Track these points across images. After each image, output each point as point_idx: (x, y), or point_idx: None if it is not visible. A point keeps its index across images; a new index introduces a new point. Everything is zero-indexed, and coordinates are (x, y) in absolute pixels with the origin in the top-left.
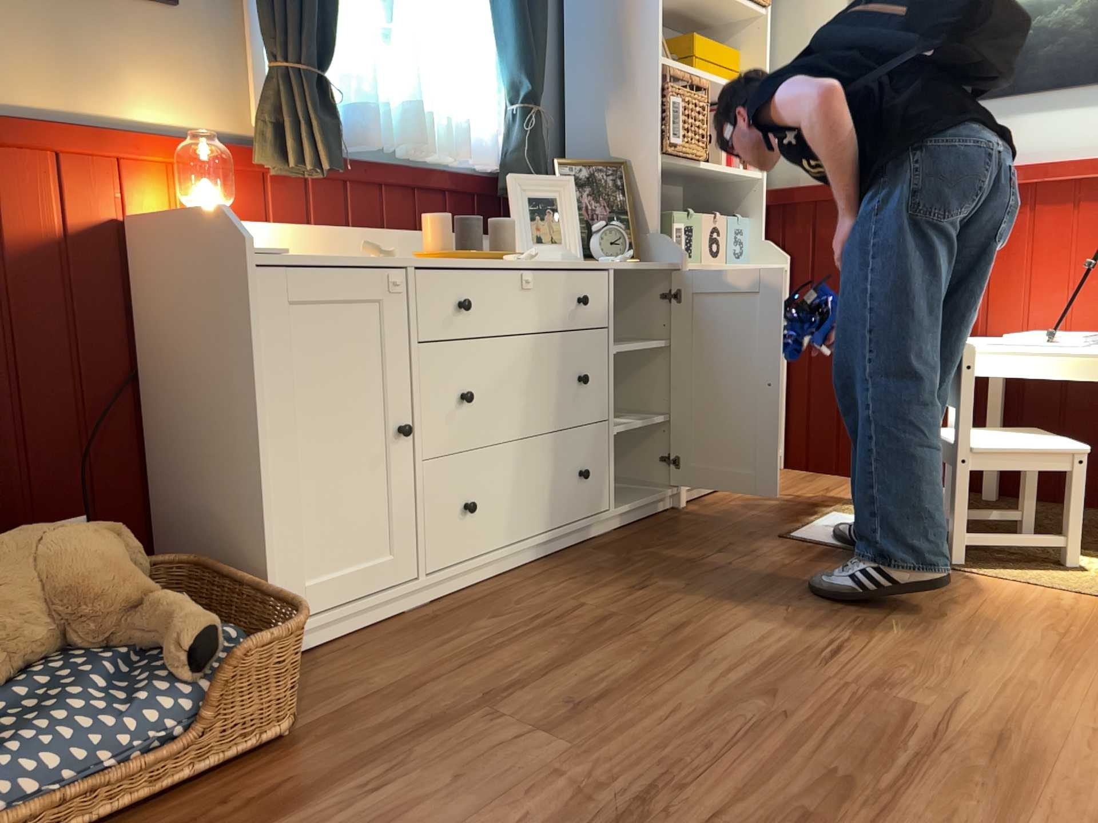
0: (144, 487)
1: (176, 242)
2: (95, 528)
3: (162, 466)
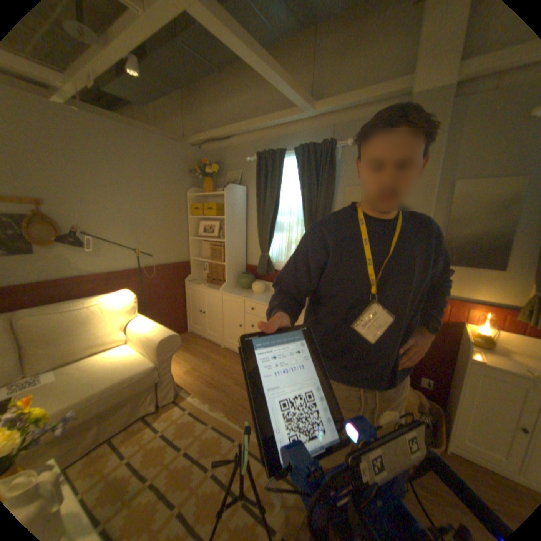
0: (450, 383)
1: (467, 340)
2: (415, 393)
3: (453, 383)
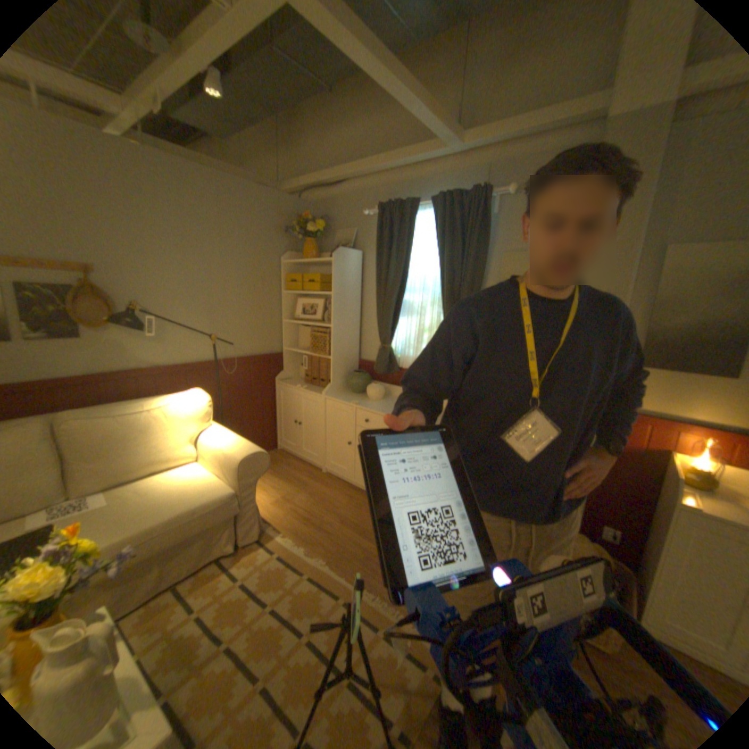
0: (646, 537)
1: (674, 476)
2: (593, 548)
3: (651, 536)
